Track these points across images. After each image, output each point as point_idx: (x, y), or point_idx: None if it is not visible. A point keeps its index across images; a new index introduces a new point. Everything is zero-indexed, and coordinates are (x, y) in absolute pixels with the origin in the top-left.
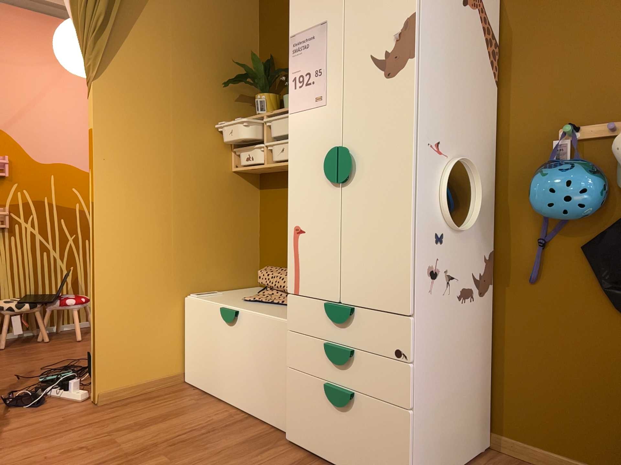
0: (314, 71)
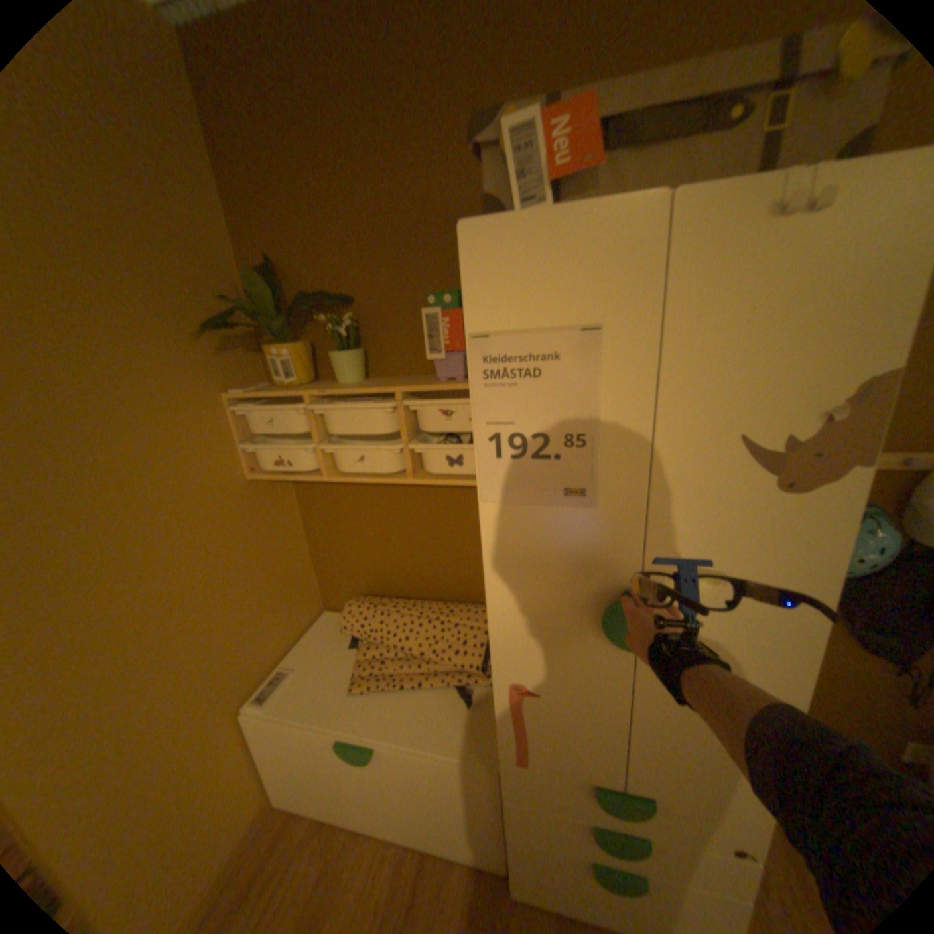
0: (559, 432)
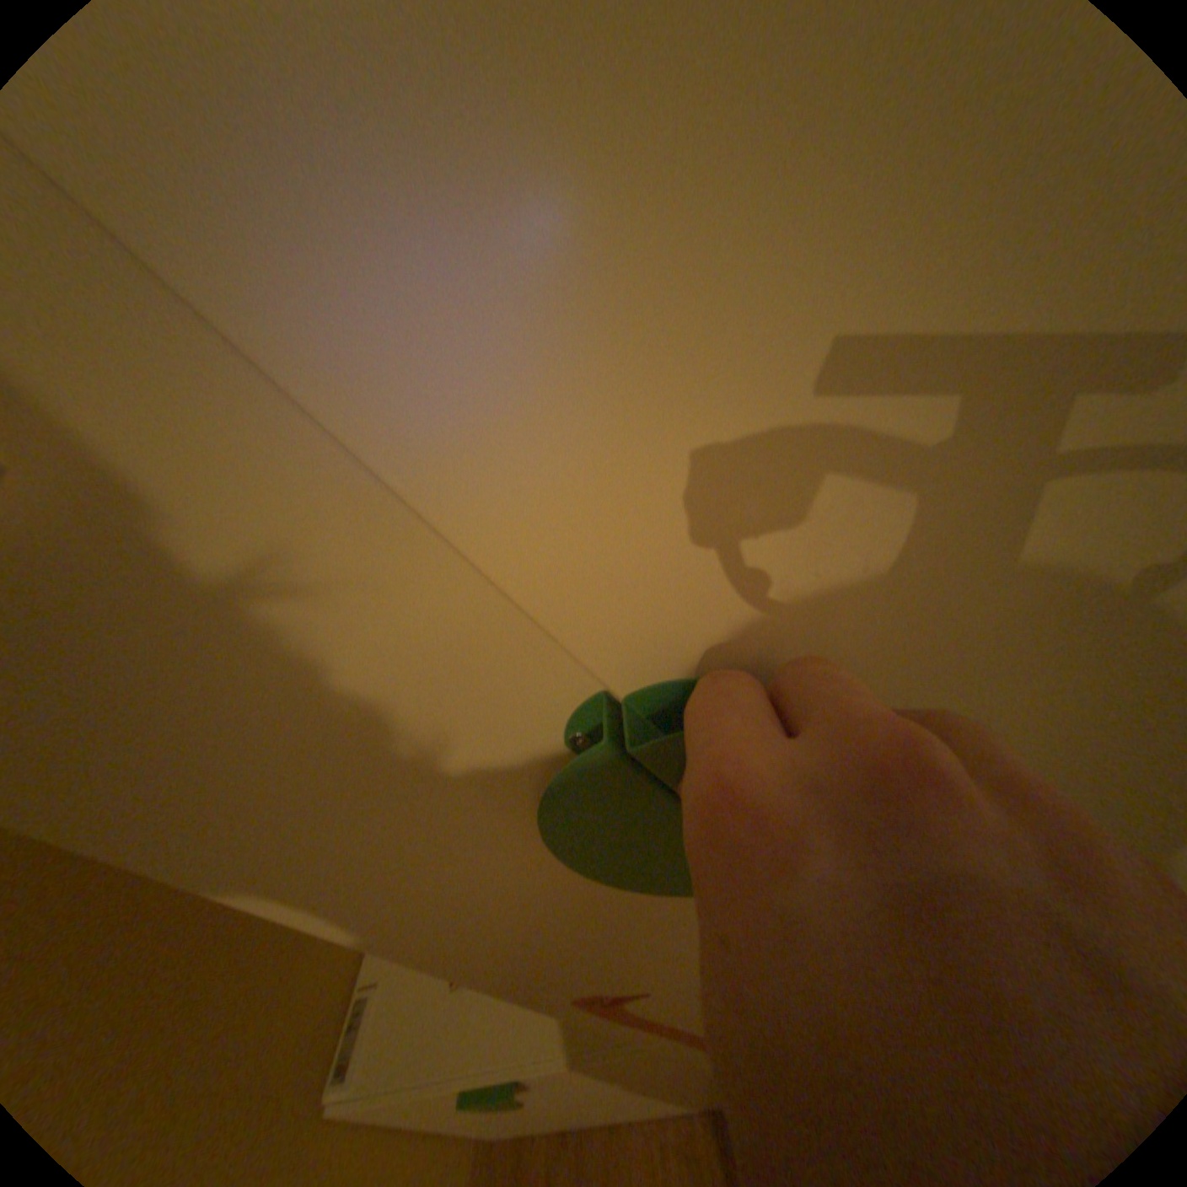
0: None
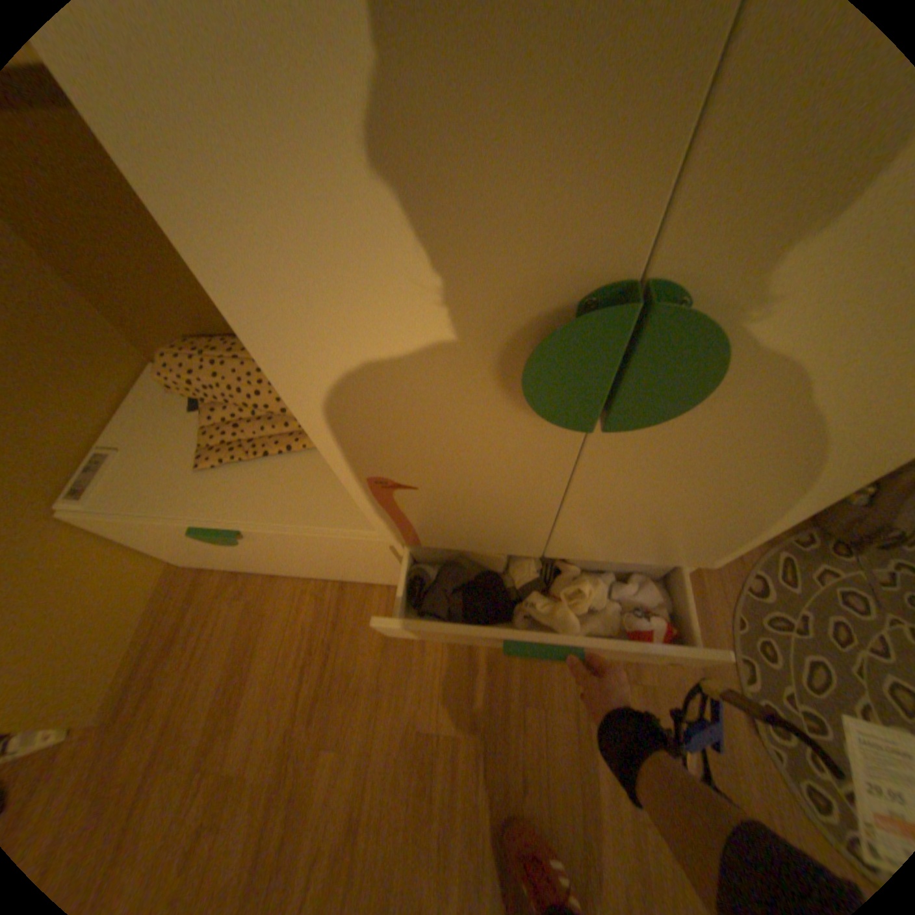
0: None
